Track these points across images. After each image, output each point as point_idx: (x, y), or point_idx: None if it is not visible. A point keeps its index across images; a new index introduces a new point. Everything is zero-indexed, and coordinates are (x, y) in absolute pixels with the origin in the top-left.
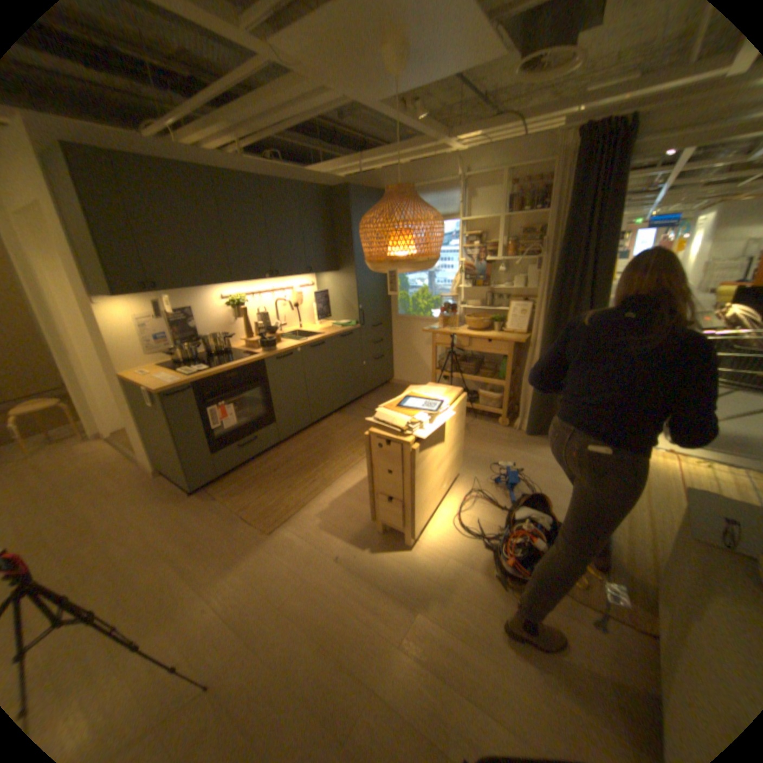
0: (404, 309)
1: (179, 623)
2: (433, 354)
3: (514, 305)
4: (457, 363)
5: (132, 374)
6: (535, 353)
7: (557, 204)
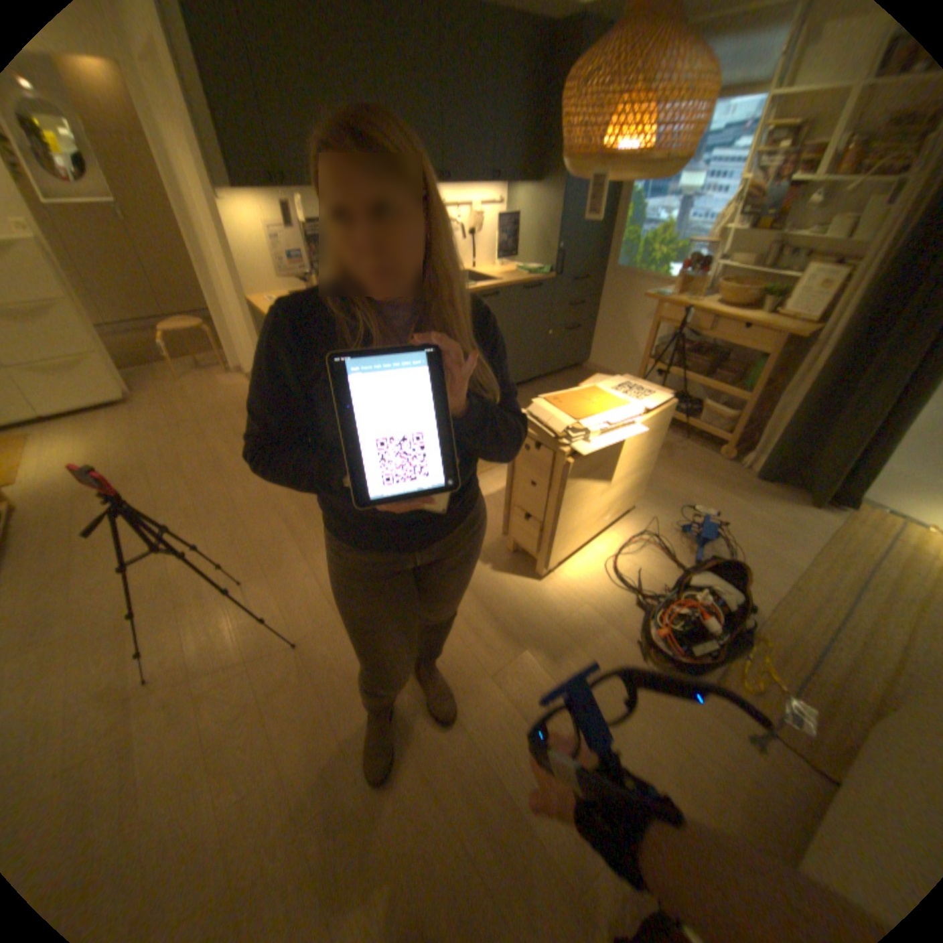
0: (629, 258)
1: (281, 579)
2: (651, 334)
3: (815, 271)
4: (685, 354)
5: (261, 300)
6: (820, 357)
7: None
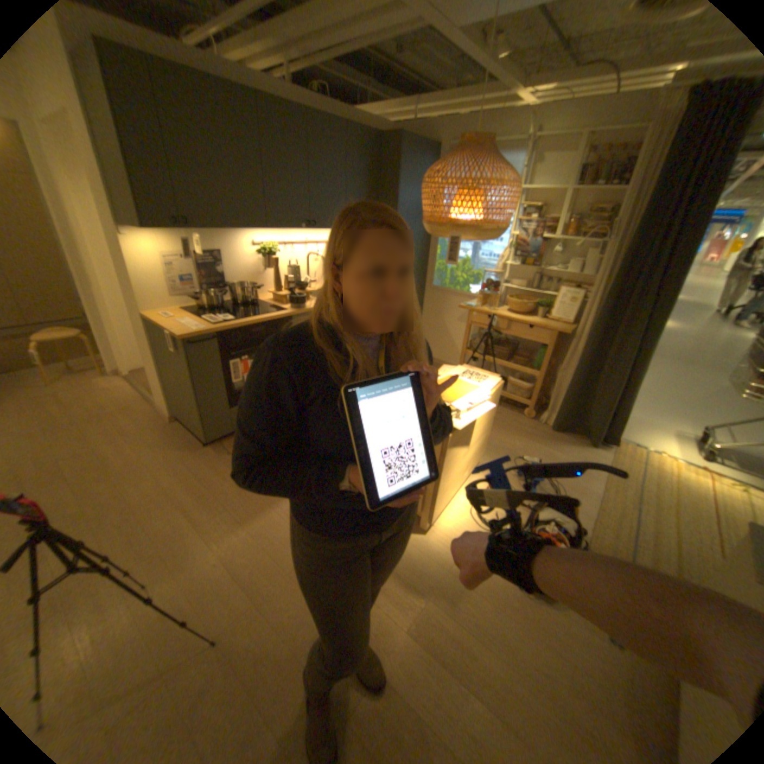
0: (440, 280)
1: (189, 575)
2: (465, 333)
3: (563, 291)
4: (491, 346)
5: (155, 315)
6: (578, 346)
7: (638, 181)
